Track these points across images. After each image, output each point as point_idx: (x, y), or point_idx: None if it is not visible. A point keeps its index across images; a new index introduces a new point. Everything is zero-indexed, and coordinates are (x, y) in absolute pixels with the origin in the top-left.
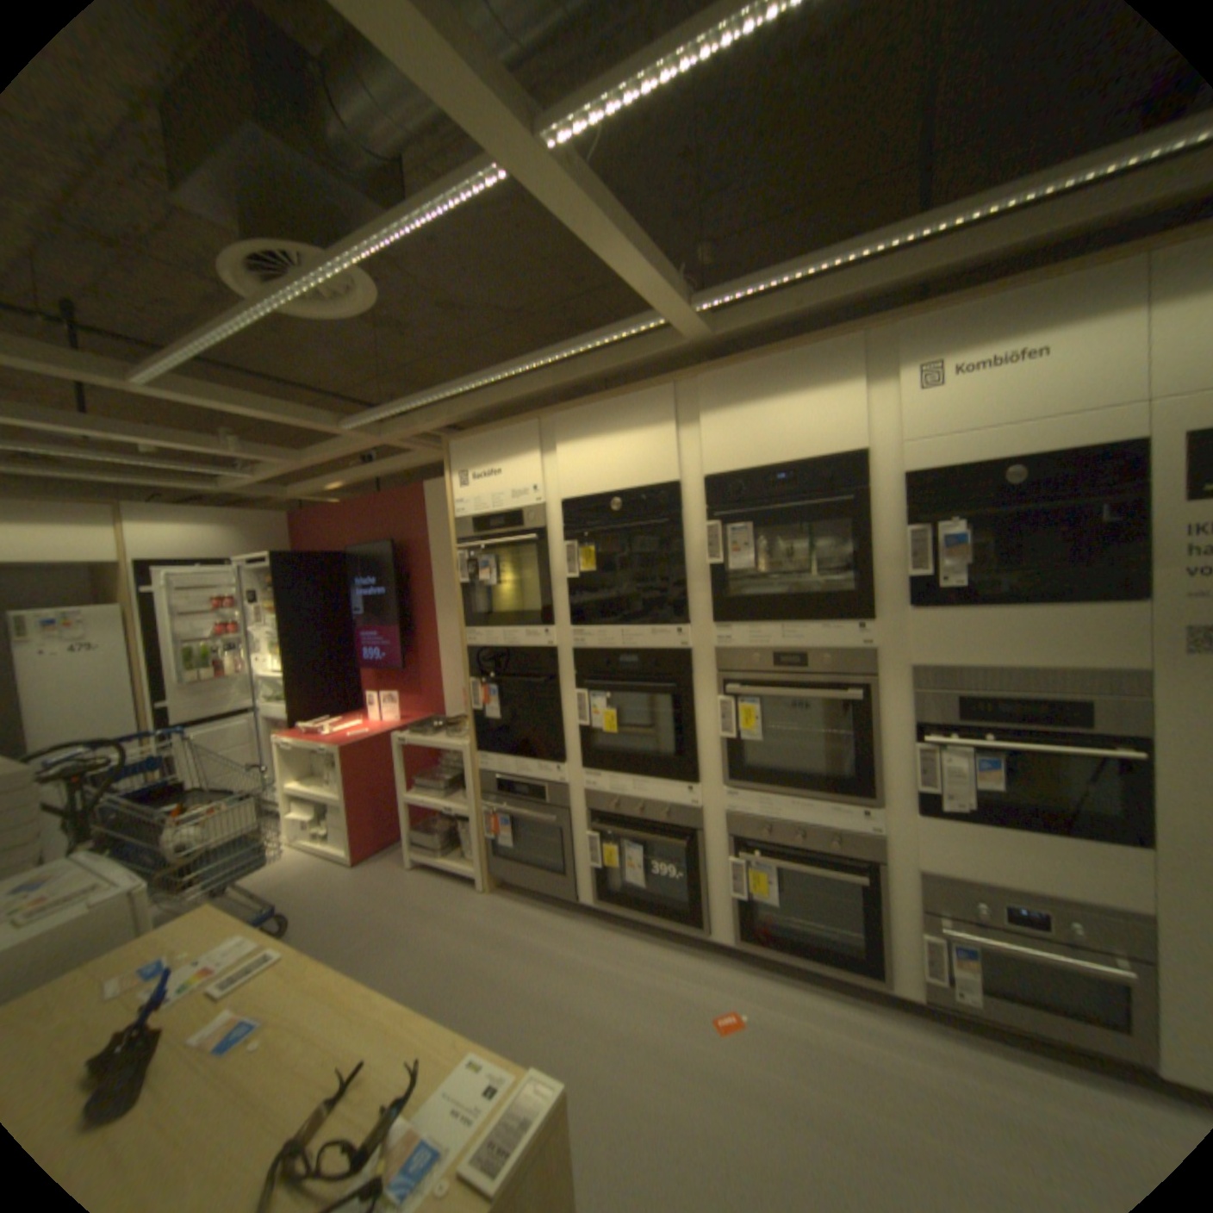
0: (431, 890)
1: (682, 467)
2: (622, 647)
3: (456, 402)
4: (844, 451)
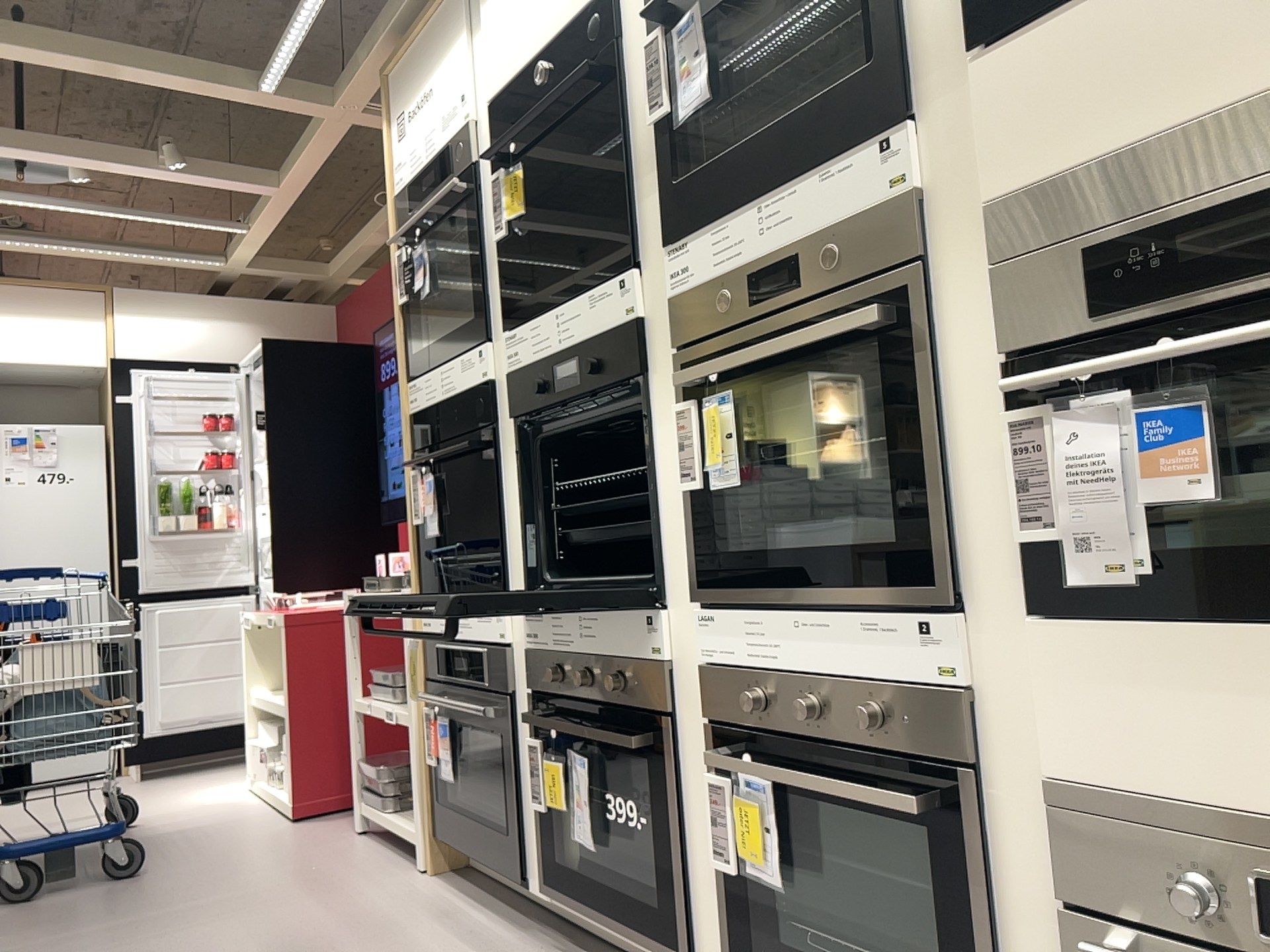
0: (366, 855)
1: None
2: (558, 343)
3: (391, 4)
4: None
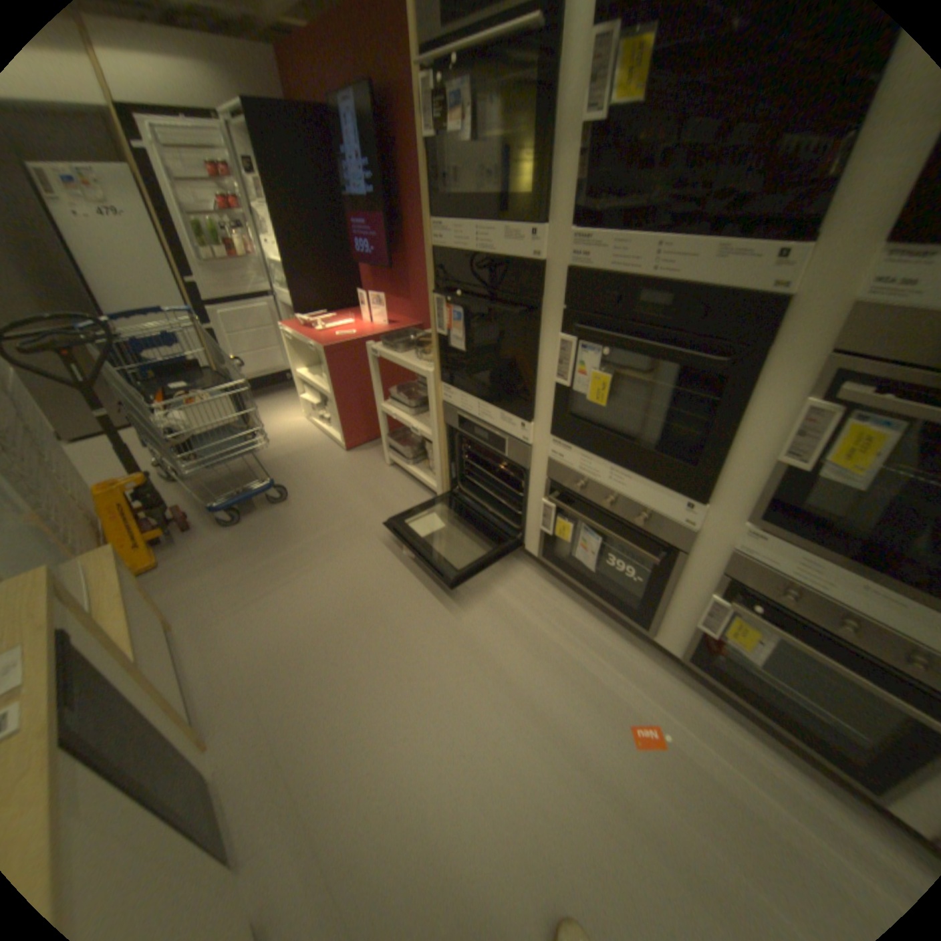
0: (403, 488)
1: None
2: (653, 272)
3: None
4: None
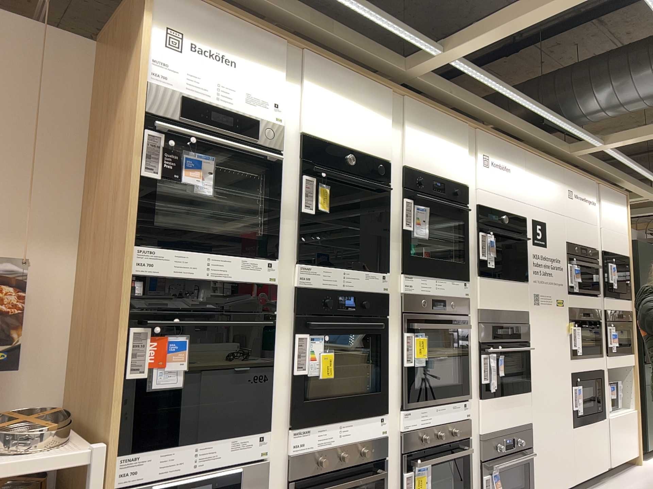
0: None
1: (389, 154)
2: (343, 286)
3: None
4: (456, 183)
